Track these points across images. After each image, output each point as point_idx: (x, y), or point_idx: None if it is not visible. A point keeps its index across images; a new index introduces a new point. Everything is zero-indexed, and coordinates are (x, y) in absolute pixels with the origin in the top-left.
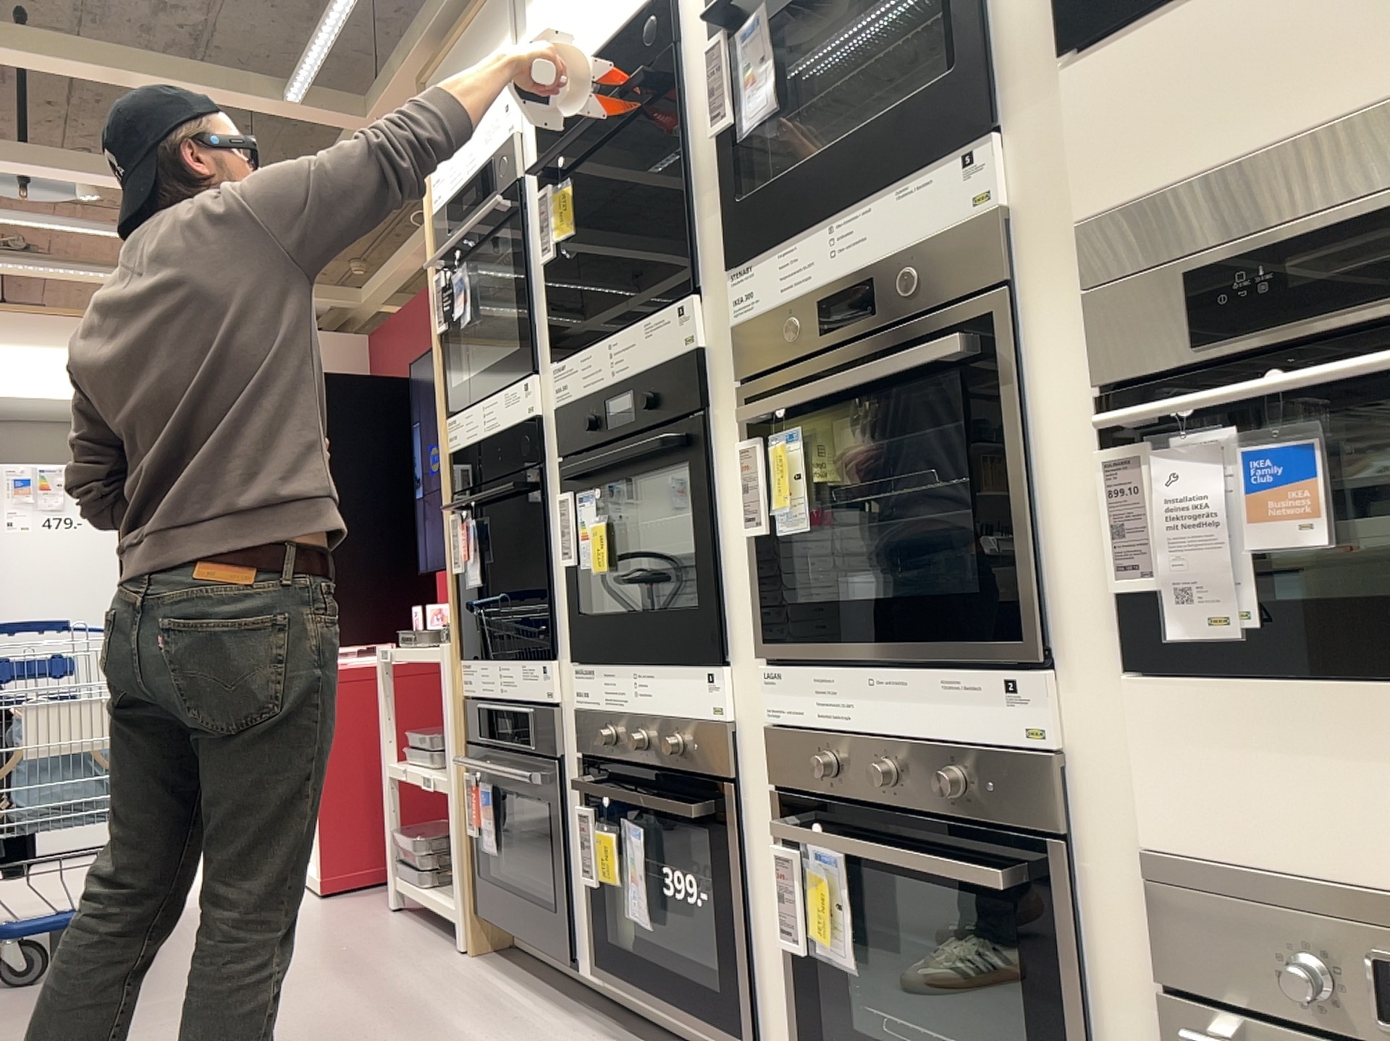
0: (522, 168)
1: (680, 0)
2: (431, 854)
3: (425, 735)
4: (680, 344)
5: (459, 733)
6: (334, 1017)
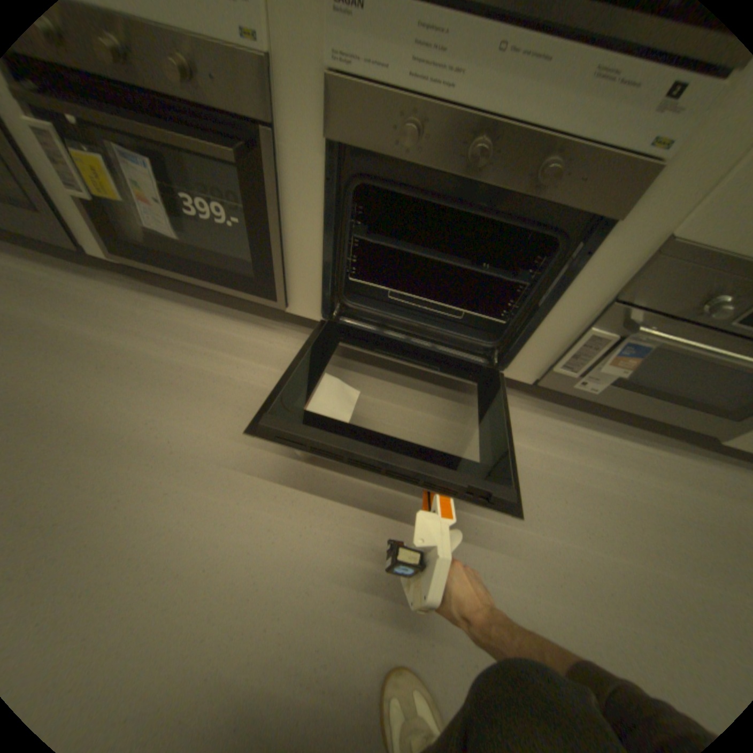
0: None
1: None
2: None
3: None
4: None
5: None
6: None
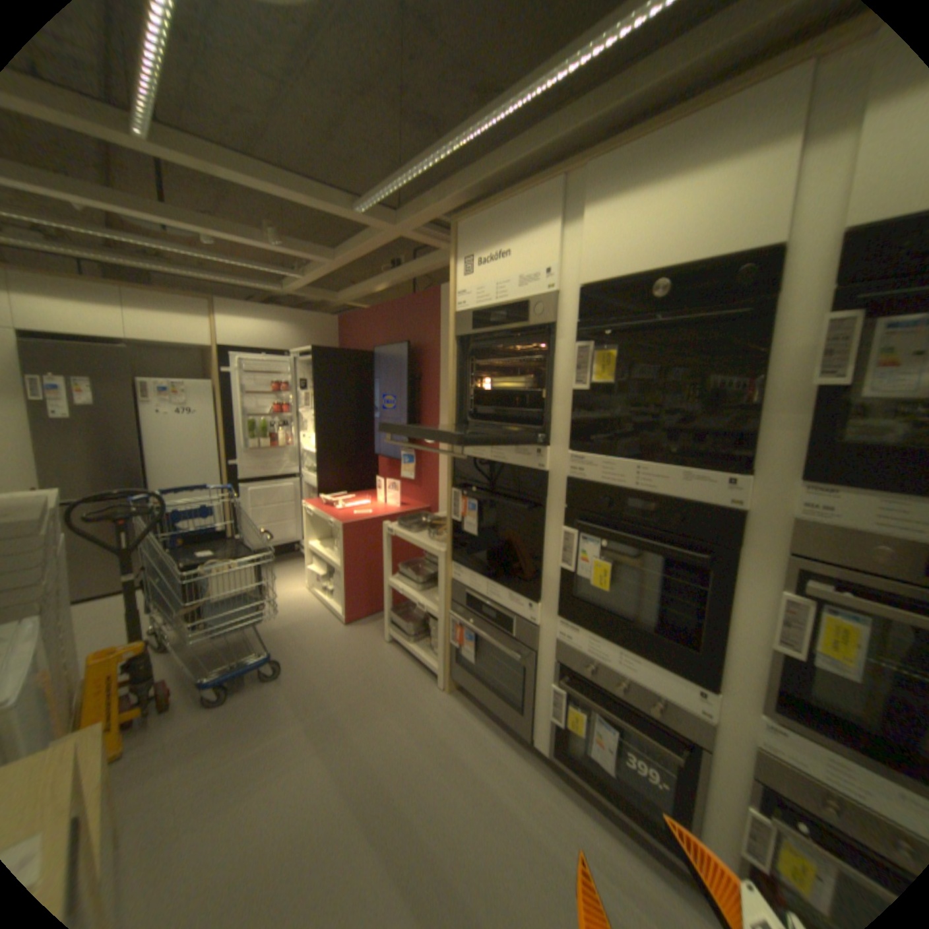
0: (557, 315)
1: (792, 256)
2: (415, 630)
3: (409, 570)
4: (726, 502)
5: (449, 596)
6: (402, 755)
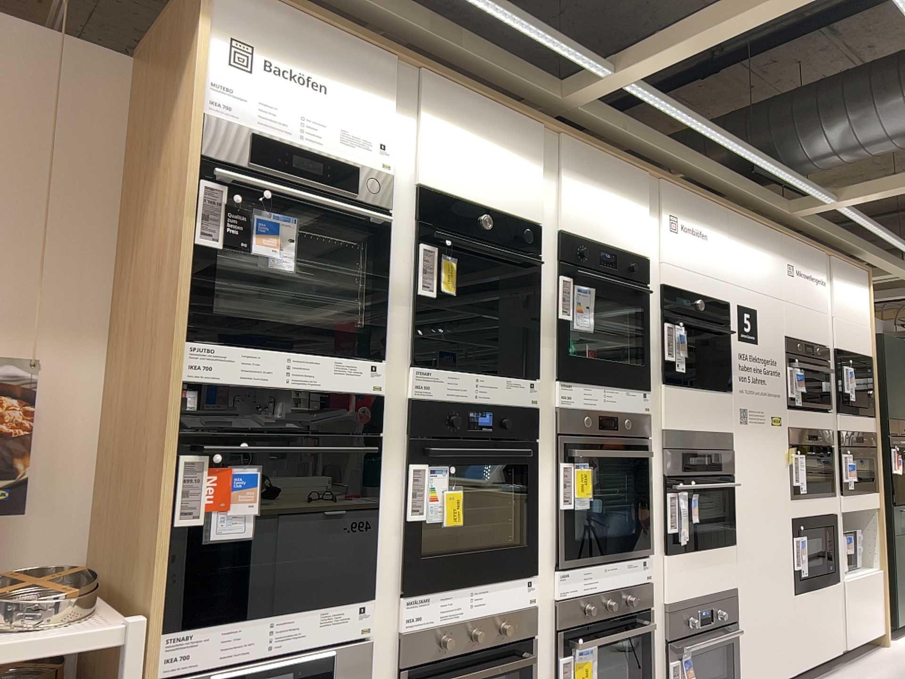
0: (395, 209)
1: (537, 239)
2: None
3: None
4: (526, 401)
5: None
6: None
